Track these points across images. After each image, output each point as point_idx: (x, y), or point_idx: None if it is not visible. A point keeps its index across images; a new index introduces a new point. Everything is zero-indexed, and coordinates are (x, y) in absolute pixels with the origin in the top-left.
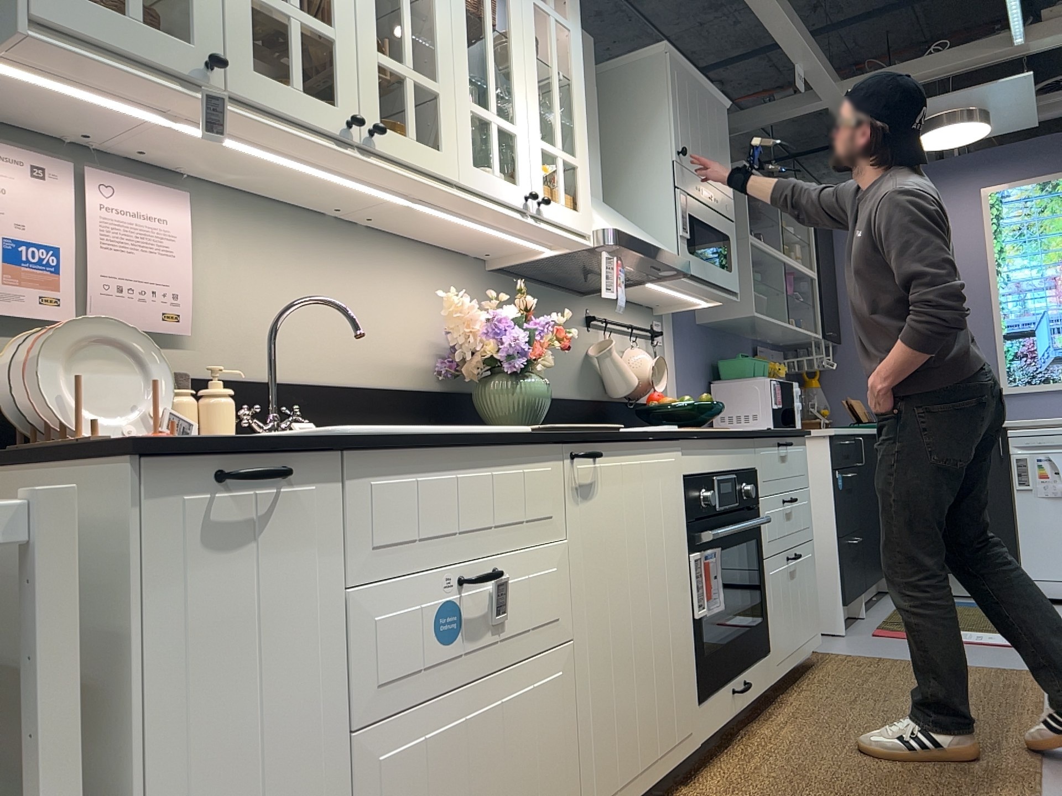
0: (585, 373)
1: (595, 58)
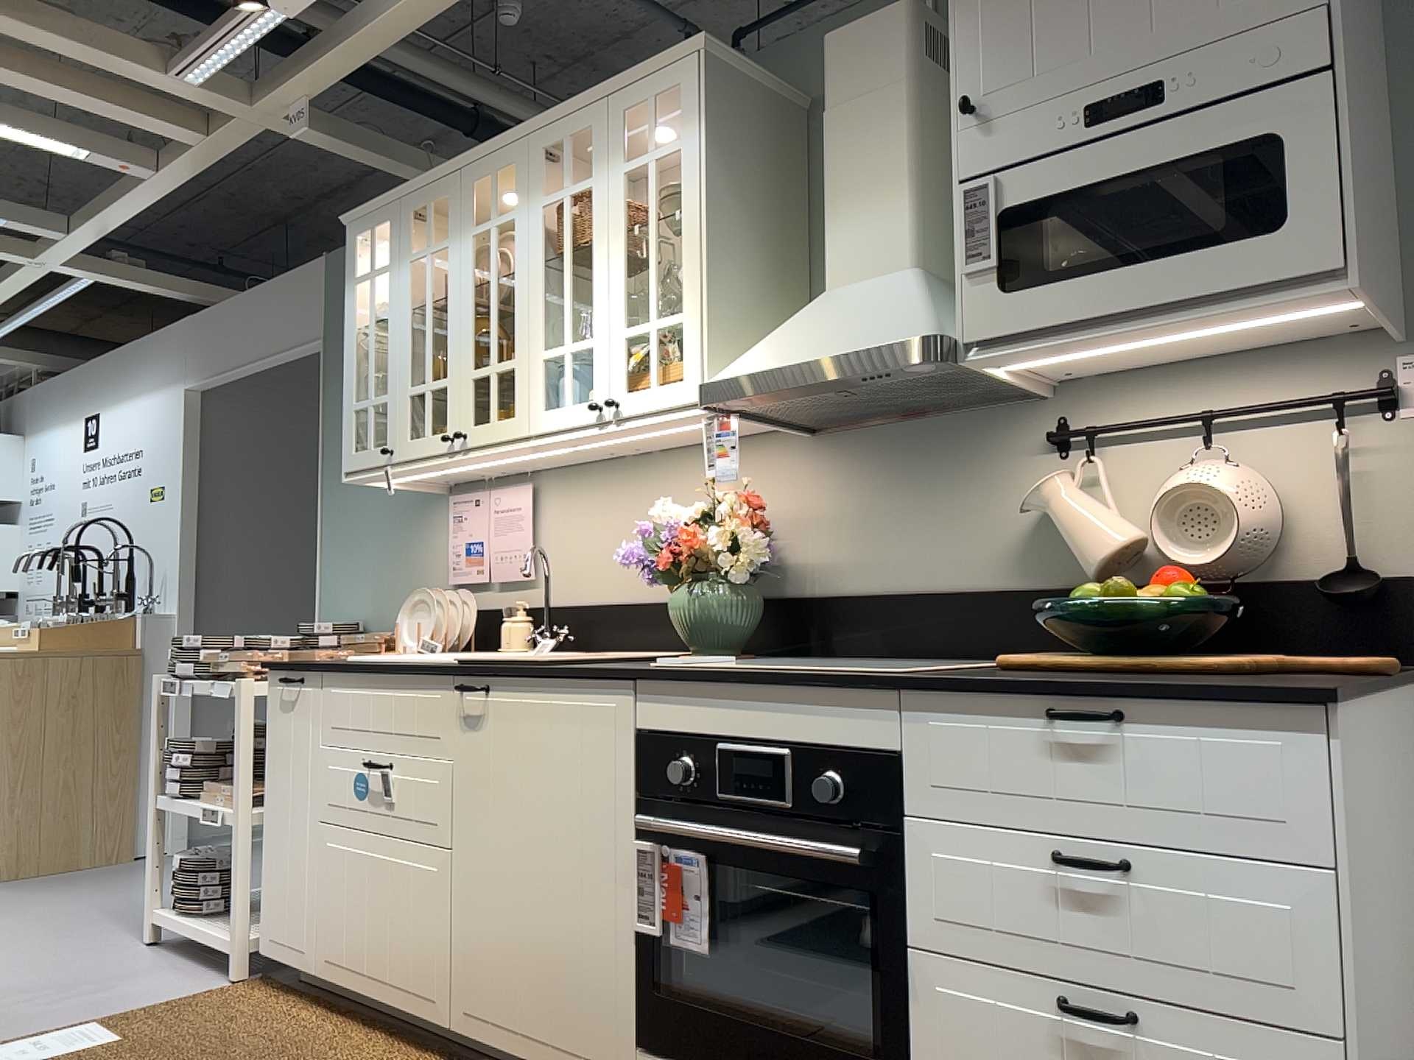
0: (1037, 539)
1: (911, 25)
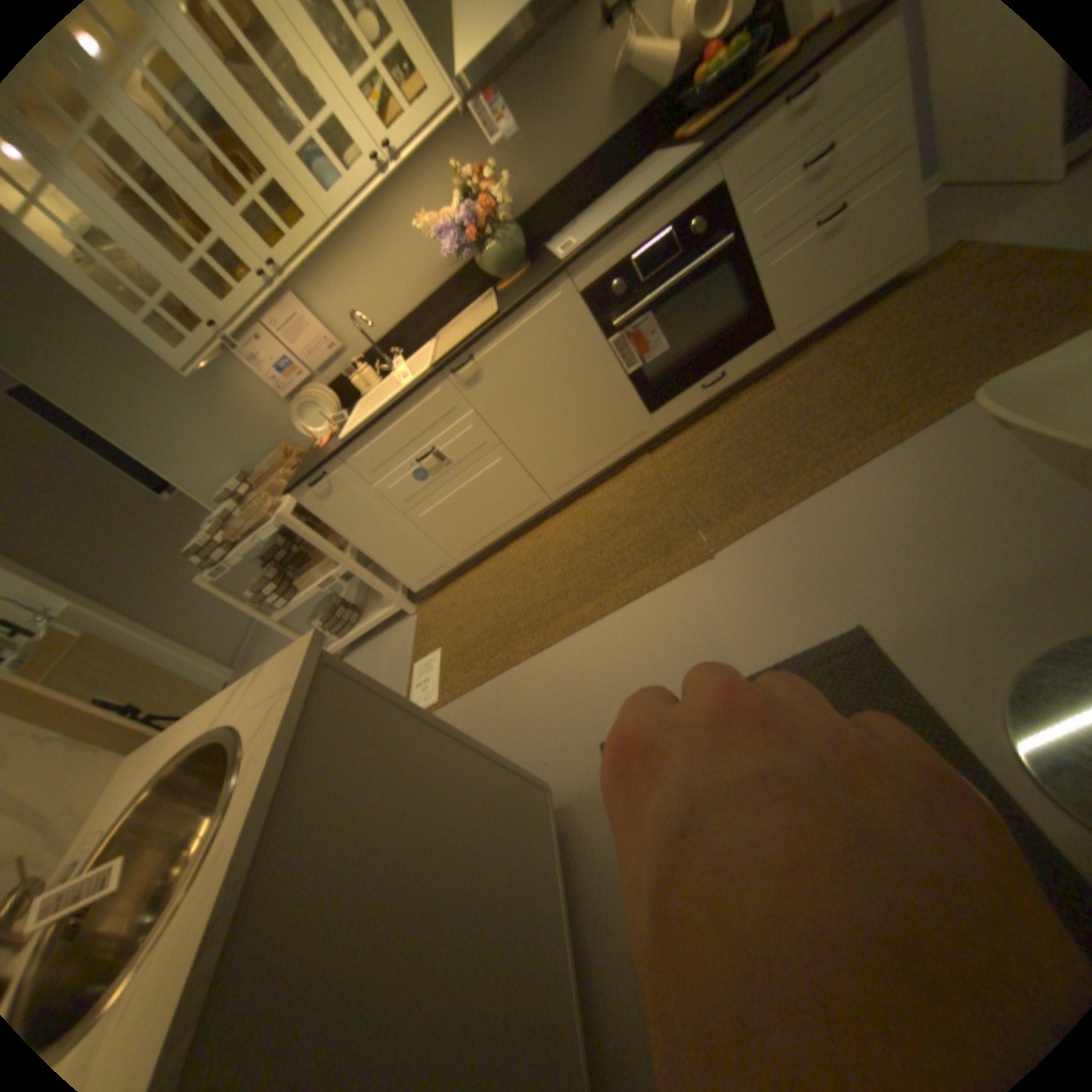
0: (620, 89)
1: None
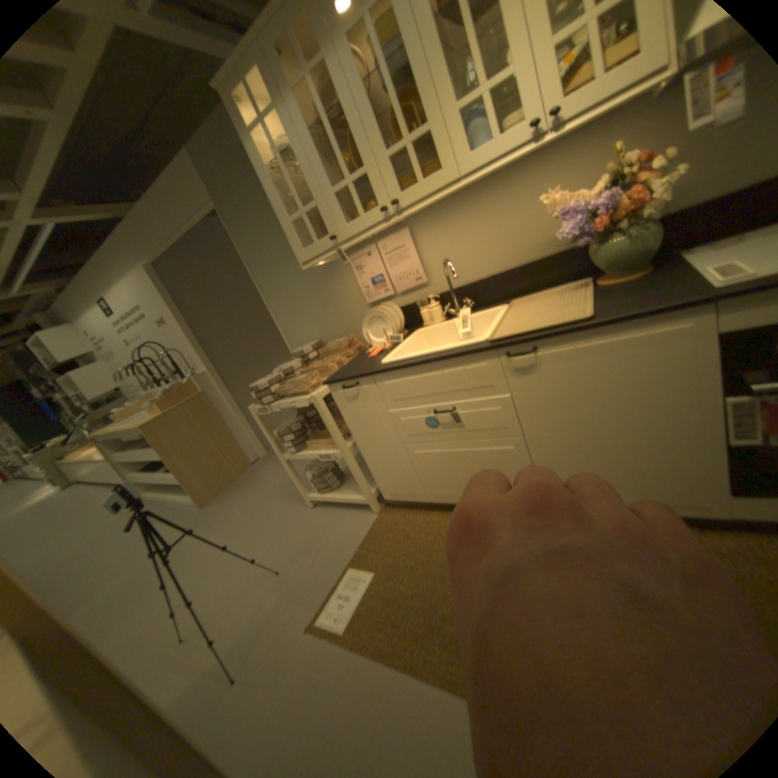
0: None
1: None
